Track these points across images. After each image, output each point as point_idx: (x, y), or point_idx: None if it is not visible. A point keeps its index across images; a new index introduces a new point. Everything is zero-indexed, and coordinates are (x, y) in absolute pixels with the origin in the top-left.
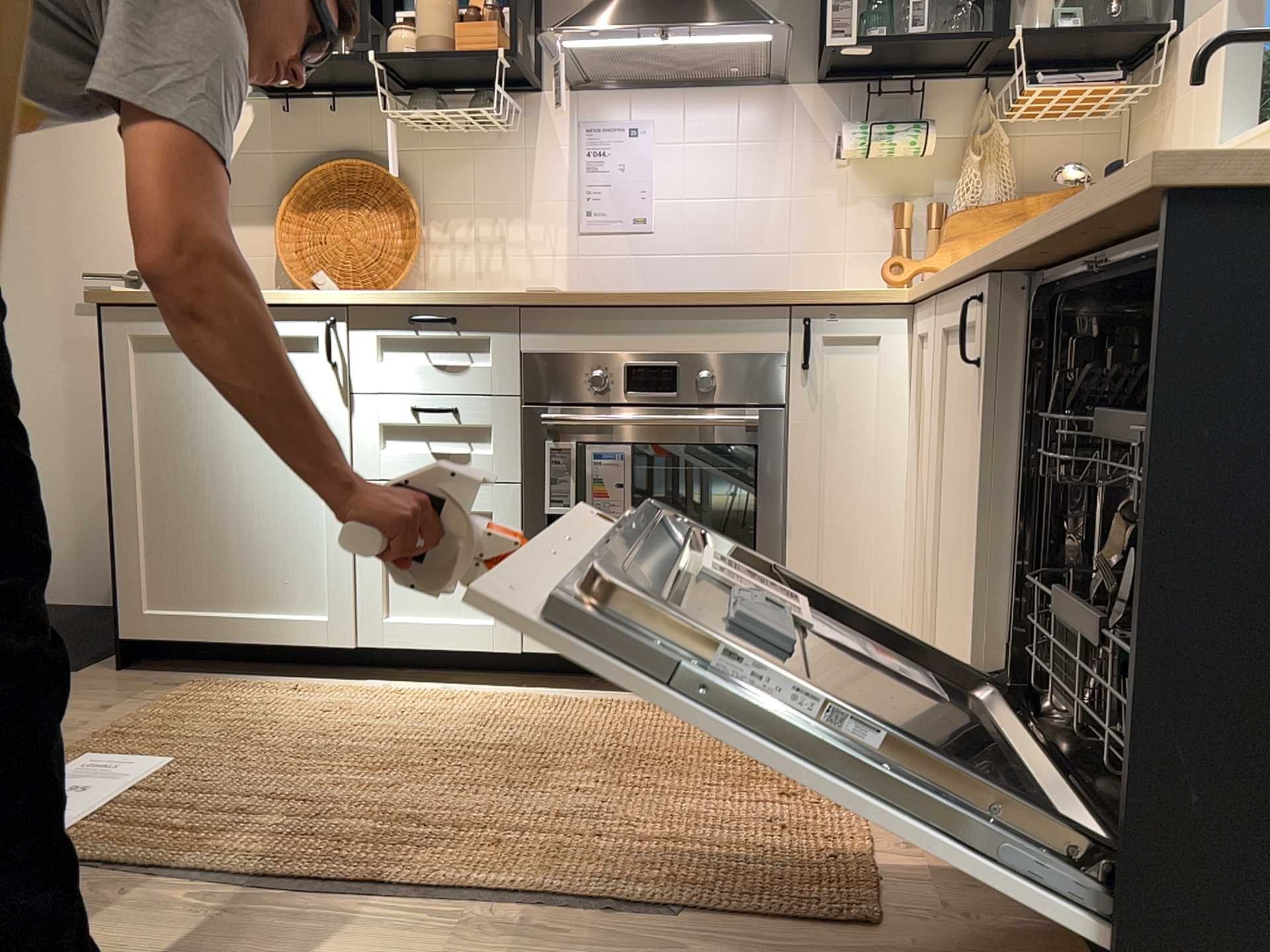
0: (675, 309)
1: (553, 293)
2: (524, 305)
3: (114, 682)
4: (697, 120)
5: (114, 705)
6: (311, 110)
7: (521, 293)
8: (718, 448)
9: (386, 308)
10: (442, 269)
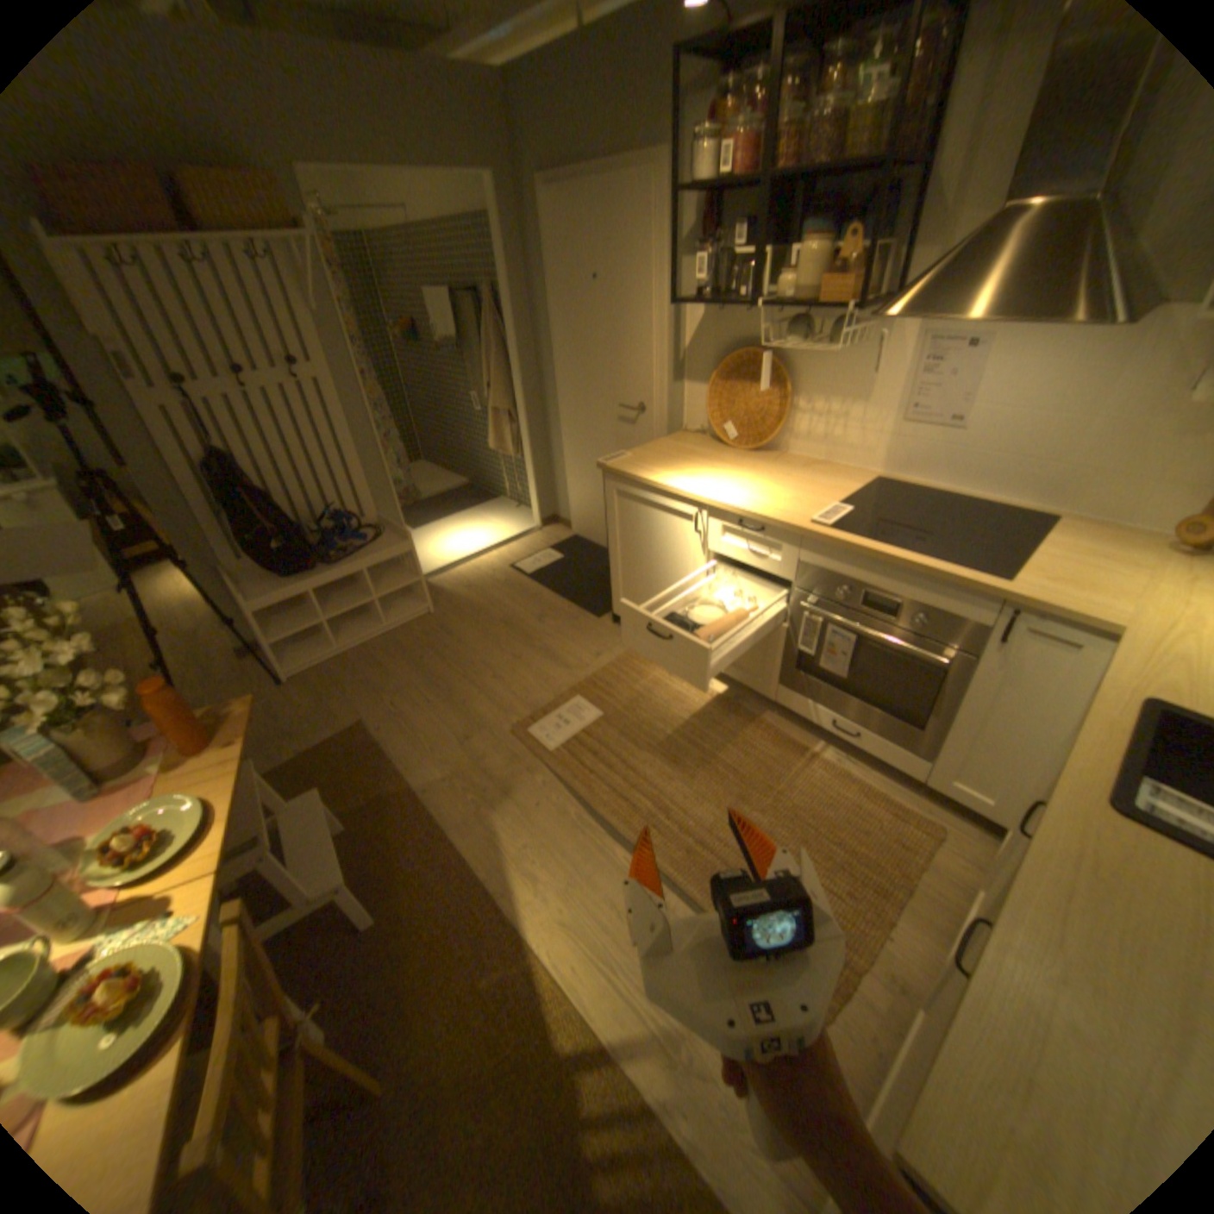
0: (906, 569)
1: (824, 532)
2: (804, 535)
3: (608, 631)
4: (1043, 334)
5: (601, 652)
6: (736, 307)
7: (808, 520)
8: (919, 654)
9: (727, 511)
10: (802, 428)
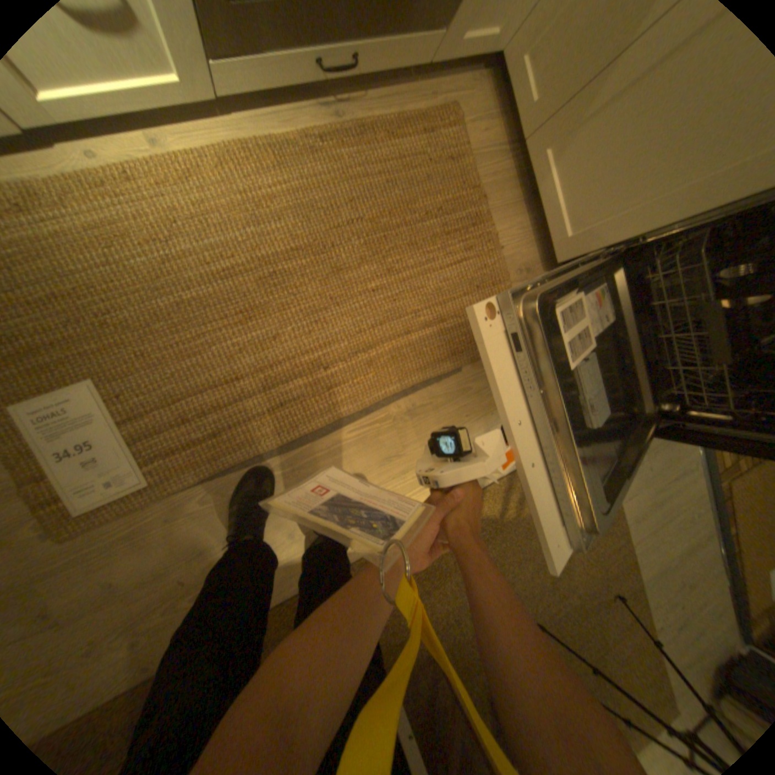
0: None
1: None
2: None
3: None
4: None
5: None
6: None
7: None
8: None
9: None
10: None
